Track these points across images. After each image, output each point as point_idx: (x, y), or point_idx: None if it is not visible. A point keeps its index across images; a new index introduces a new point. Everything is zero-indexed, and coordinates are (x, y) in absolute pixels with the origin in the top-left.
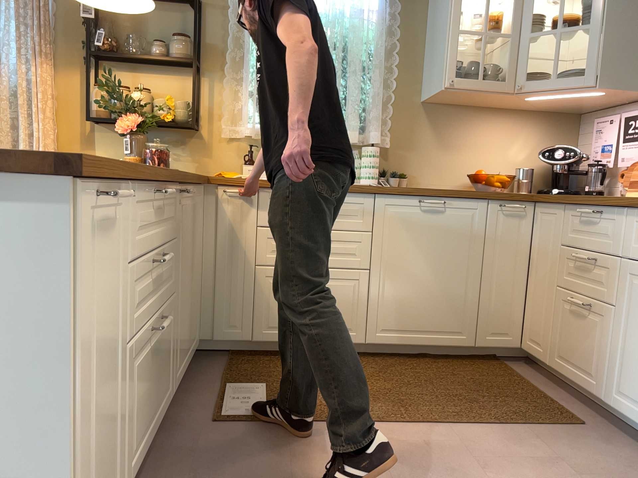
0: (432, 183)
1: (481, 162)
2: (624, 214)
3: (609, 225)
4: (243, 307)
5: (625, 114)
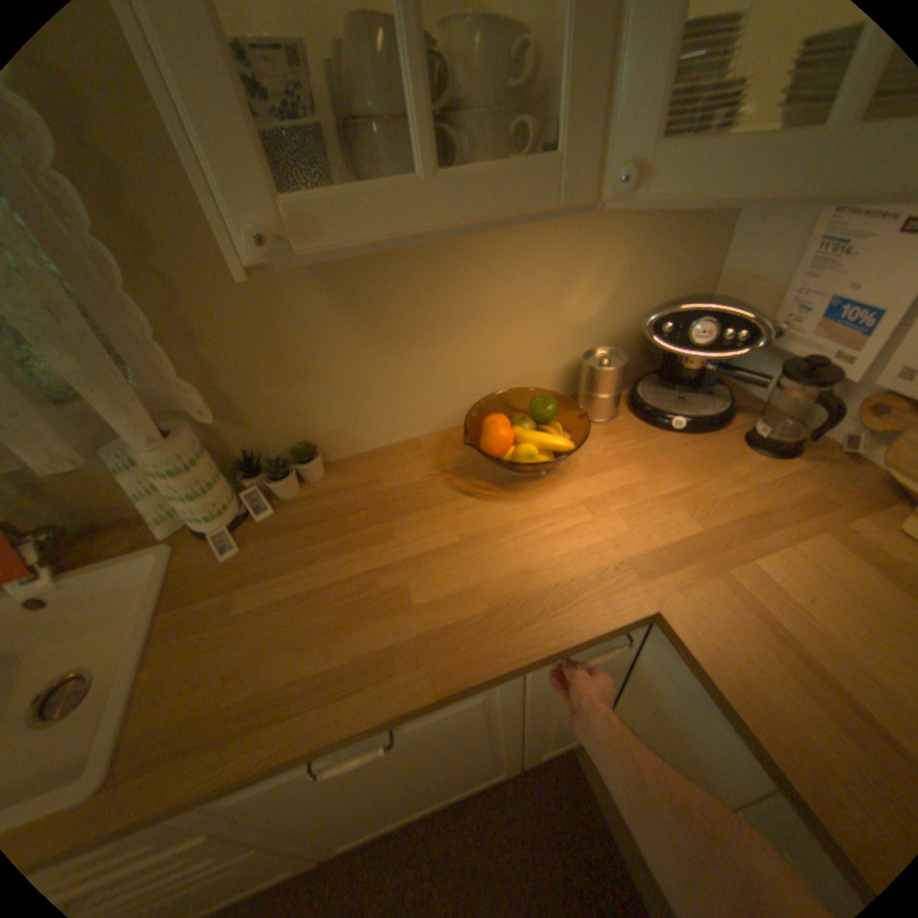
0: (387, 432)
1: (495, 352)
2: None
3: None
4: None
5: None
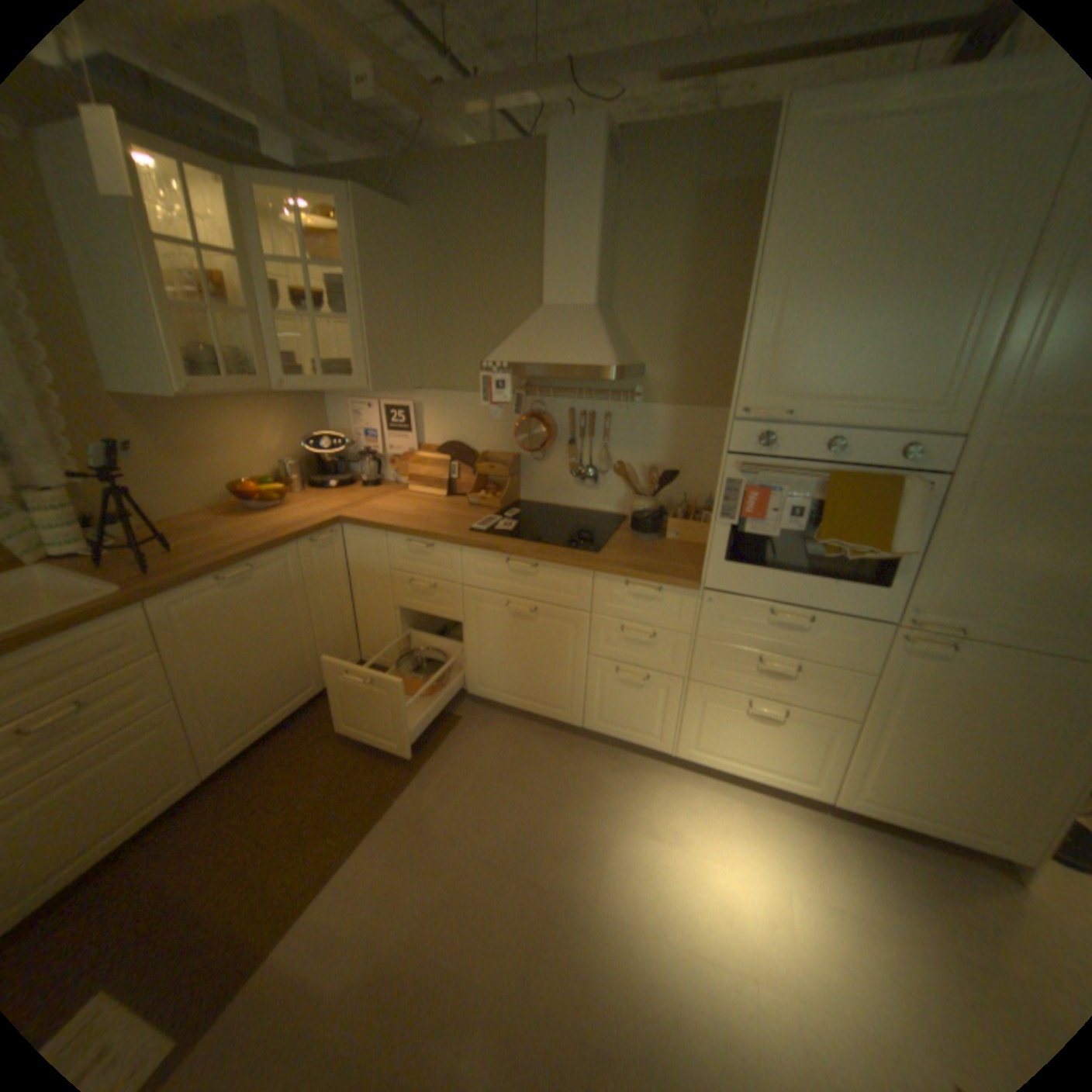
0: (173, 509)
1: (230, 463)
2: (457, 549)
3: (443, 557)
4: None
5: (382, 401)
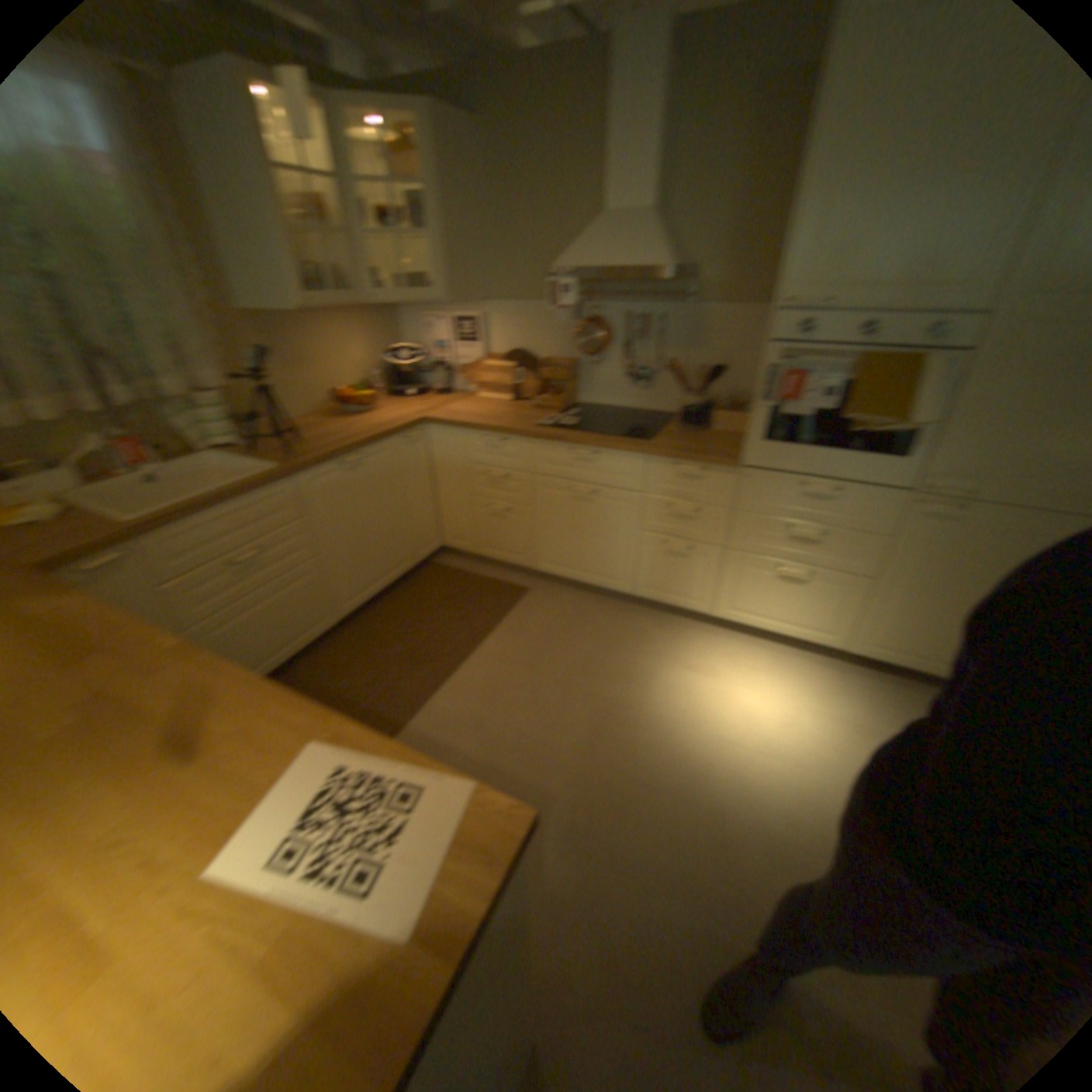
0: (295, 412)
1: (334, 373)
2: (531, 441)
3: (518, 449)
4: None
5: (457, 313)
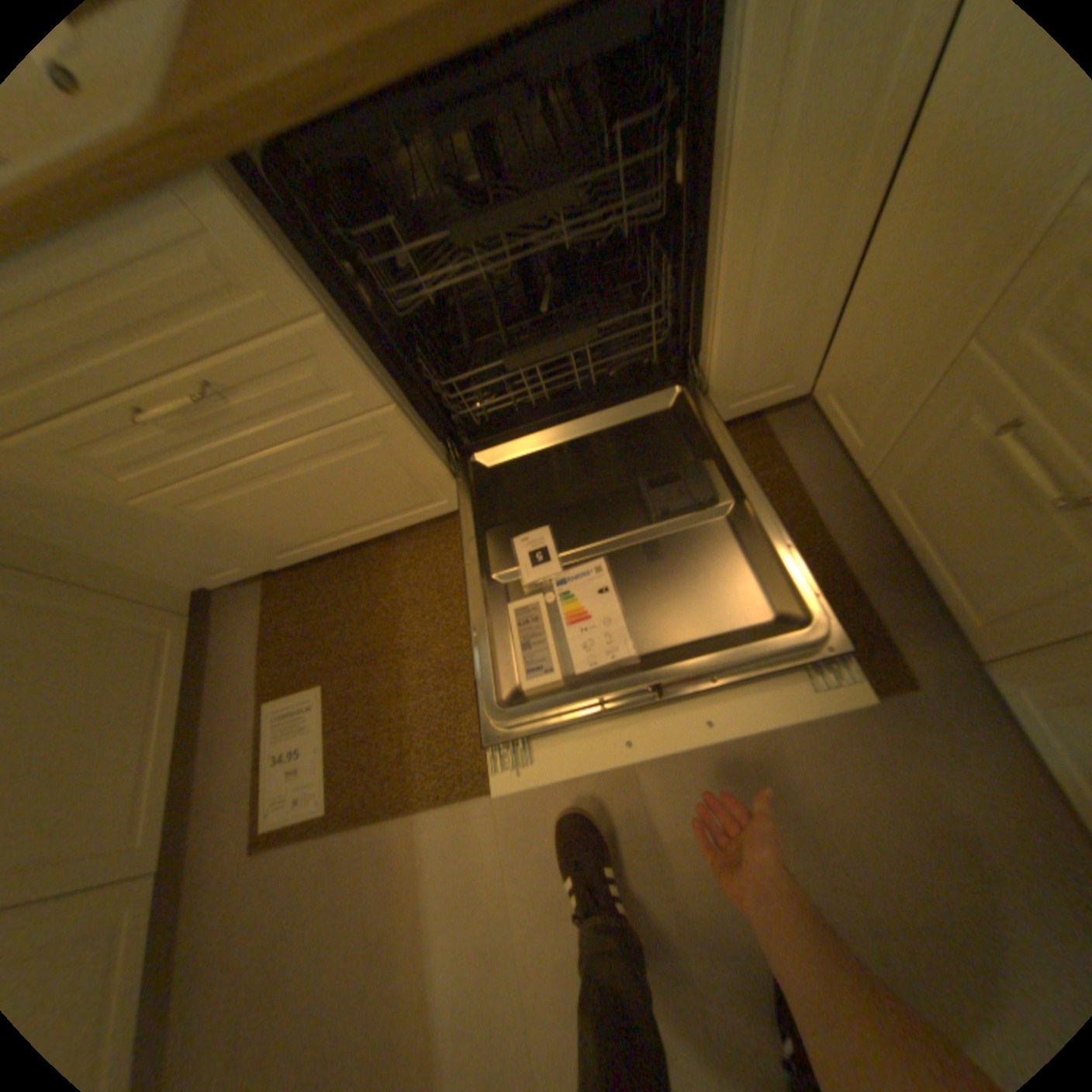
0: None
1: None
2: None
3: None
4: (198, 551)
5: None
